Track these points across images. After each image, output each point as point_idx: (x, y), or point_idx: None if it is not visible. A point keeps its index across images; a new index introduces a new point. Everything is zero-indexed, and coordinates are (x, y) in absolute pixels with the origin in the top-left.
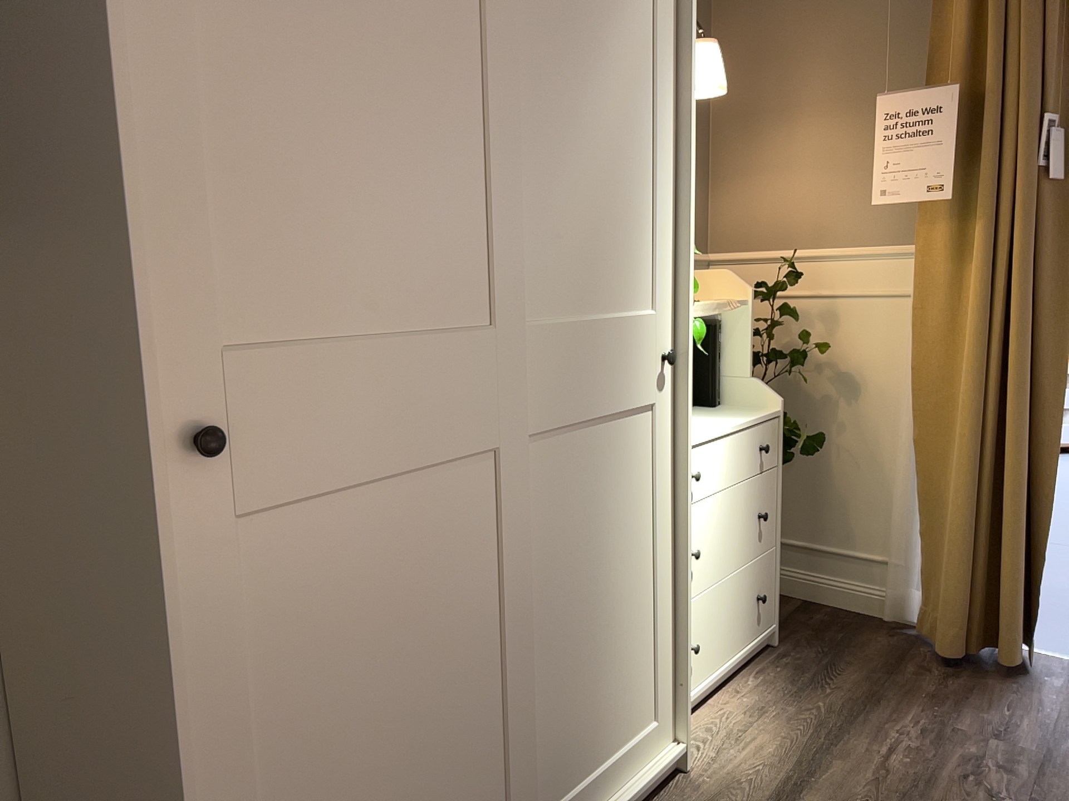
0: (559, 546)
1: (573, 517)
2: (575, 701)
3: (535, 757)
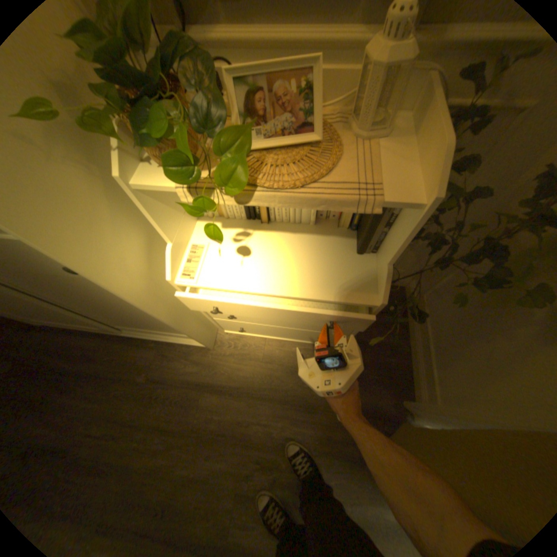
0: (60, 297)
1: (60, 293)
2: (125, 323)
3: (105, 324)
